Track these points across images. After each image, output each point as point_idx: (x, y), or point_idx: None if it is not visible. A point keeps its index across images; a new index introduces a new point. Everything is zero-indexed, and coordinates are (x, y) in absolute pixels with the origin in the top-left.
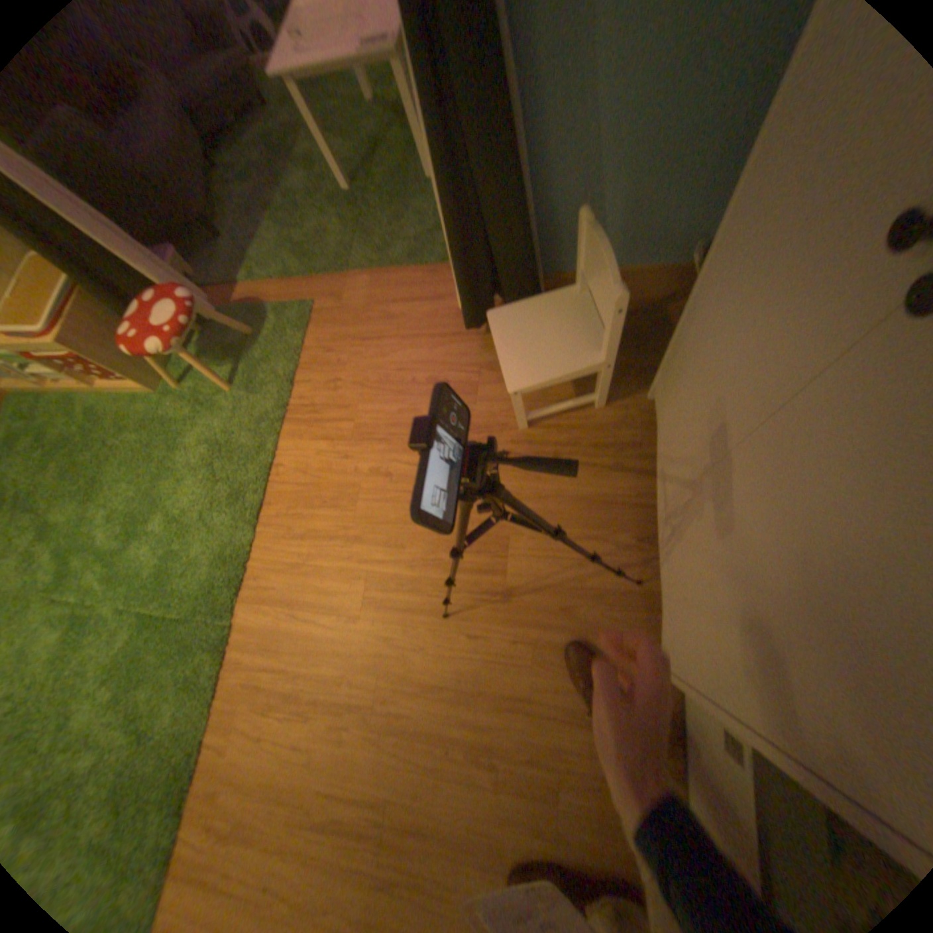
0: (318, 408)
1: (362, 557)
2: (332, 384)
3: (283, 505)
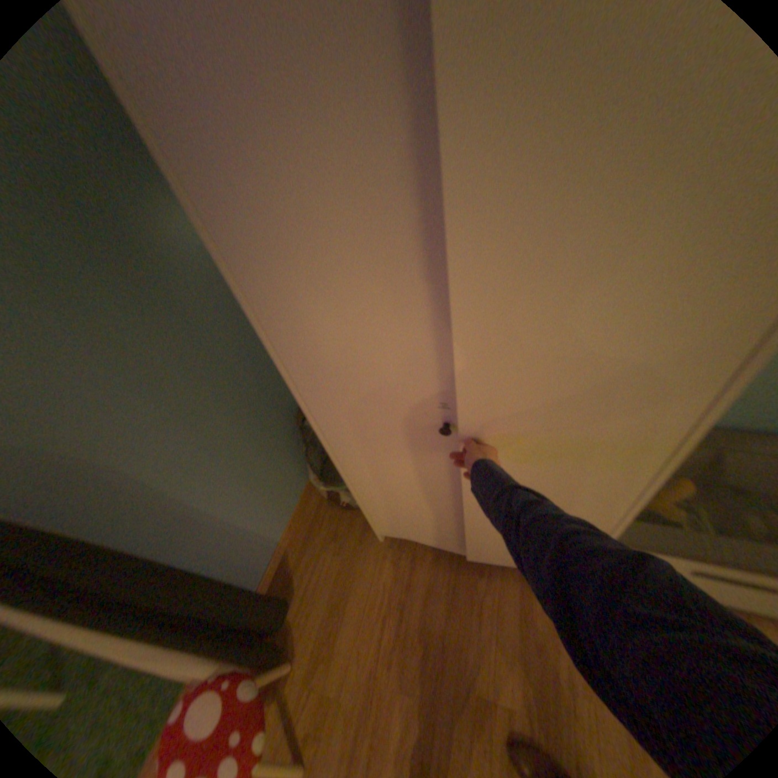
0: None
1: None
2: None
3: None
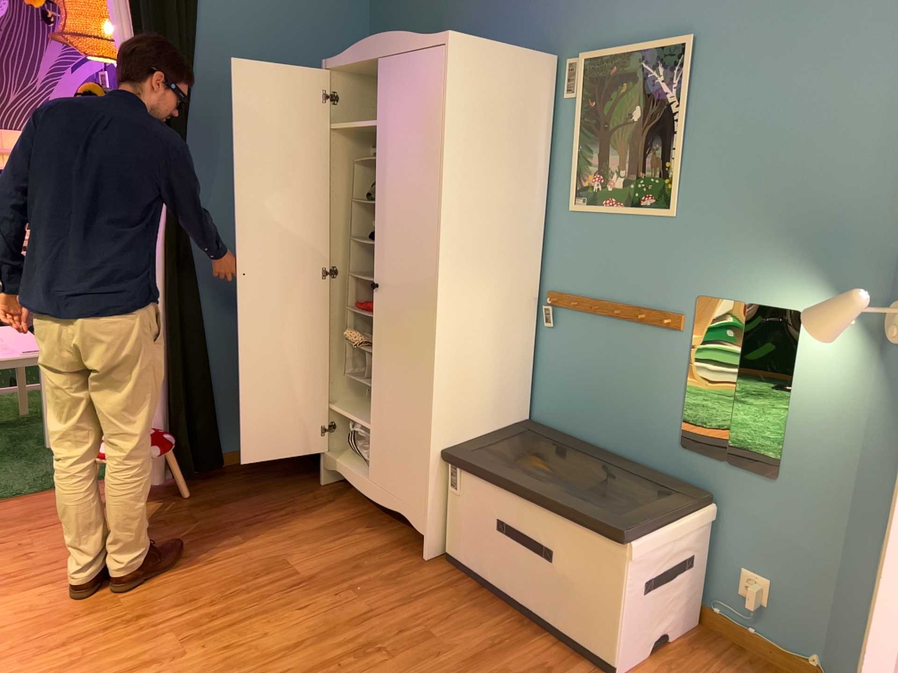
0: (16, 573)
1: (156, 621)
2: (24, 556)
3: (16, 639)
